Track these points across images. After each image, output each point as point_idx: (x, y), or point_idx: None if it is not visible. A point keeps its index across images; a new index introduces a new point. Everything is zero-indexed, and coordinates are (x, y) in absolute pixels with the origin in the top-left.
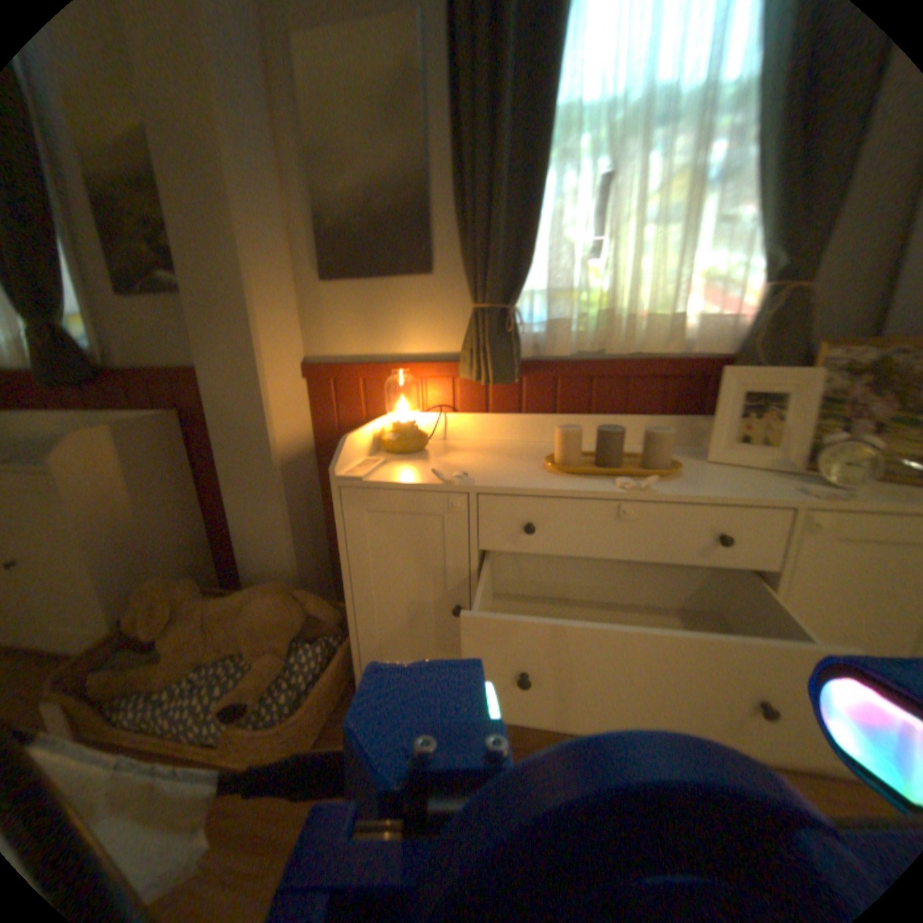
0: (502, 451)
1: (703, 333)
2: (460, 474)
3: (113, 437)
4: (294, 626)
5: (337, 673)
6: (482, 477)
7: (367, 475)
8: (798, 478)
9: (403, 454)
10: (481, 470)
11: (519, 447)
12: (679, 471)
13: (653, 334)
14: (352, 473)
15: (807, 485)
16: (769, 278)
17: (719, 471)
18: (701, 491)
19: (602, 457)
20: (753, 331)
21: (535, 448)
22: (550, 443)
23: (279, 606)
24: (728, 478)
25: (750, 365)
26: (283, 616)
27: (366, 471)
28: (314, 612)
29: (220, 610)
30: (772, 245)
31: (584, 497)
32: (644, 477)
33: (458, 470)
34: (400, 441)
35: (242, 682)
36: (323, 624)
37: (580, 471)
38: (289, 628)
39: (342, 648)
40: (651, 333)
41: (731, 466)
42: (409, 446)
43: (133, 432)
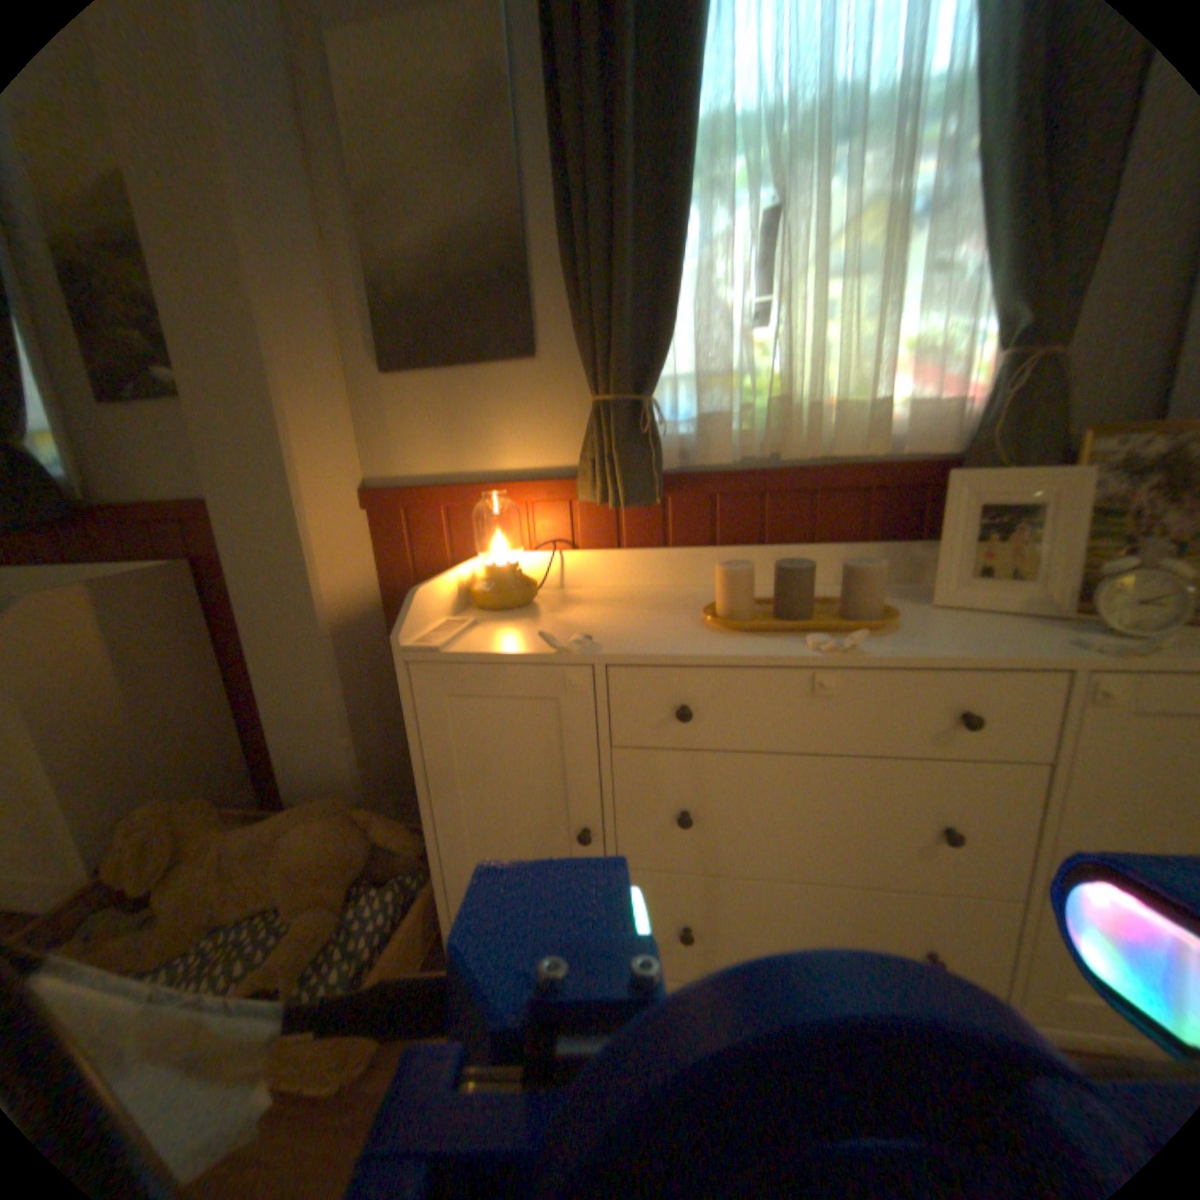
0: (642, 602)
1: (914, 426)
2: (581, 637)
3: (98, 603)
4: (353, 864)
5: (417, 931)
6: (613, 641)
7: (446, 645)
8: (1065, 624)
9: (502, 611)
10: (611, 631)
11: (665, 596)
12: (896, 622)
13: (845, 430)
14: (428, 642)
15: (1081, 634)
16: (1004, 346)
17: (950, 619)
18: (930, 649)
19: (783, 605)
20: (984, 420)
21: (687, 595)
22: (708, 588)
23: (330, 836)
24: (965, 628)
25: (983, 467)
26: (338, 850)
27: (447, 638)
28: (383, 842)
29: (247, 846)
30: (1006, 299)
31: (761, 665)
32: (845, 631)
33: (578, 631)
34: (497, 594)
35: (277, 953)
36: (398, 857)
37: (753, 627)
38: (346, 867)
39: (425, 892)
40: (842, 429)
41: (966, 611)
42: (509, 600)
43: (129, 595)
